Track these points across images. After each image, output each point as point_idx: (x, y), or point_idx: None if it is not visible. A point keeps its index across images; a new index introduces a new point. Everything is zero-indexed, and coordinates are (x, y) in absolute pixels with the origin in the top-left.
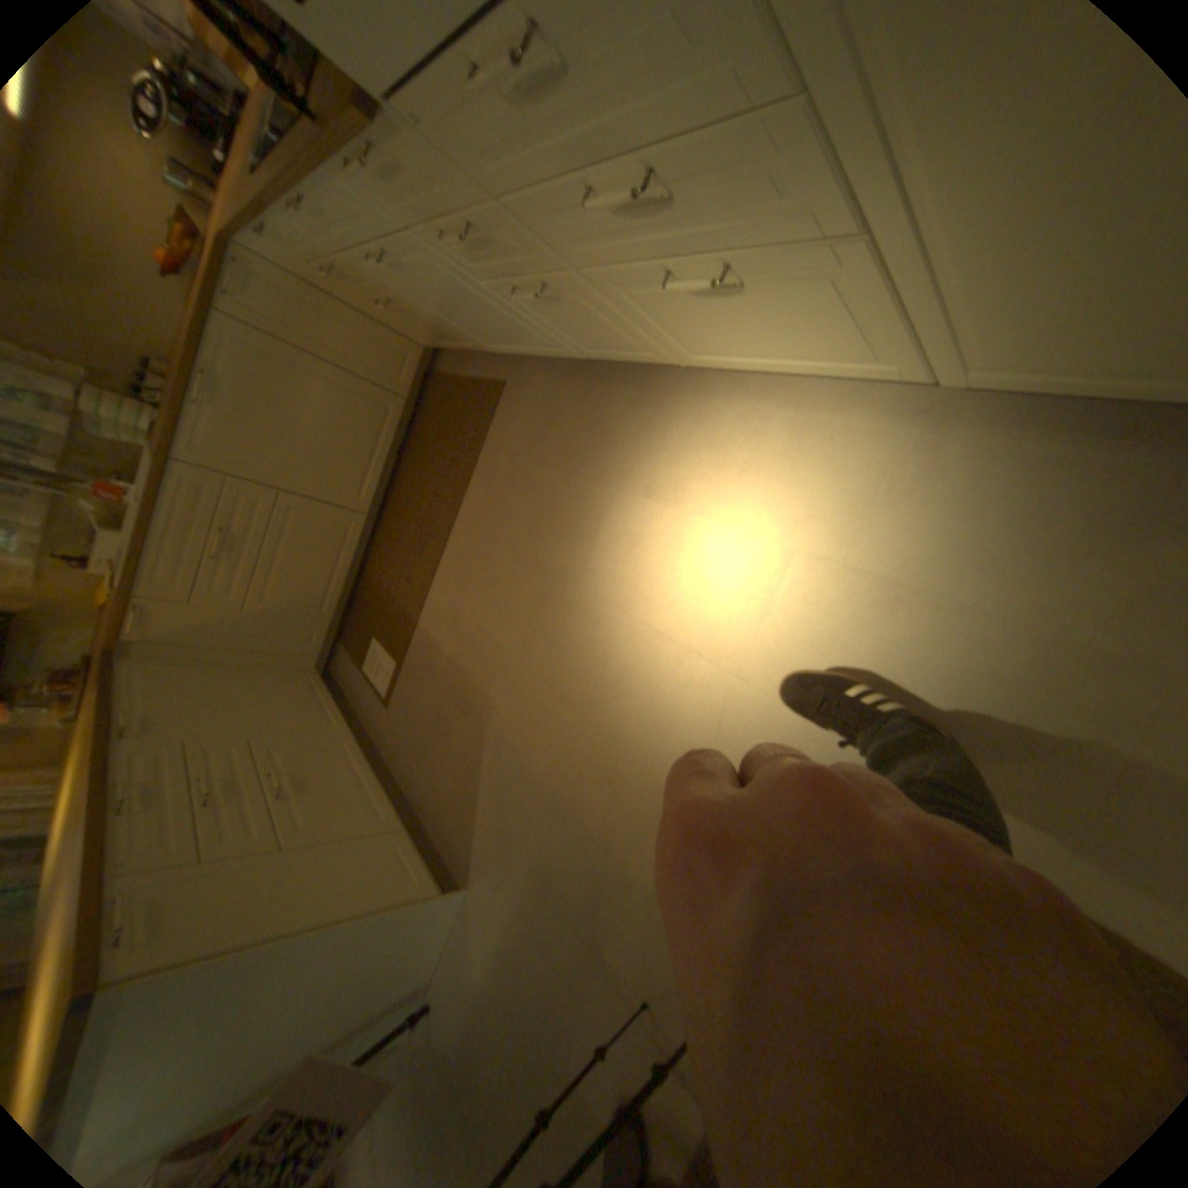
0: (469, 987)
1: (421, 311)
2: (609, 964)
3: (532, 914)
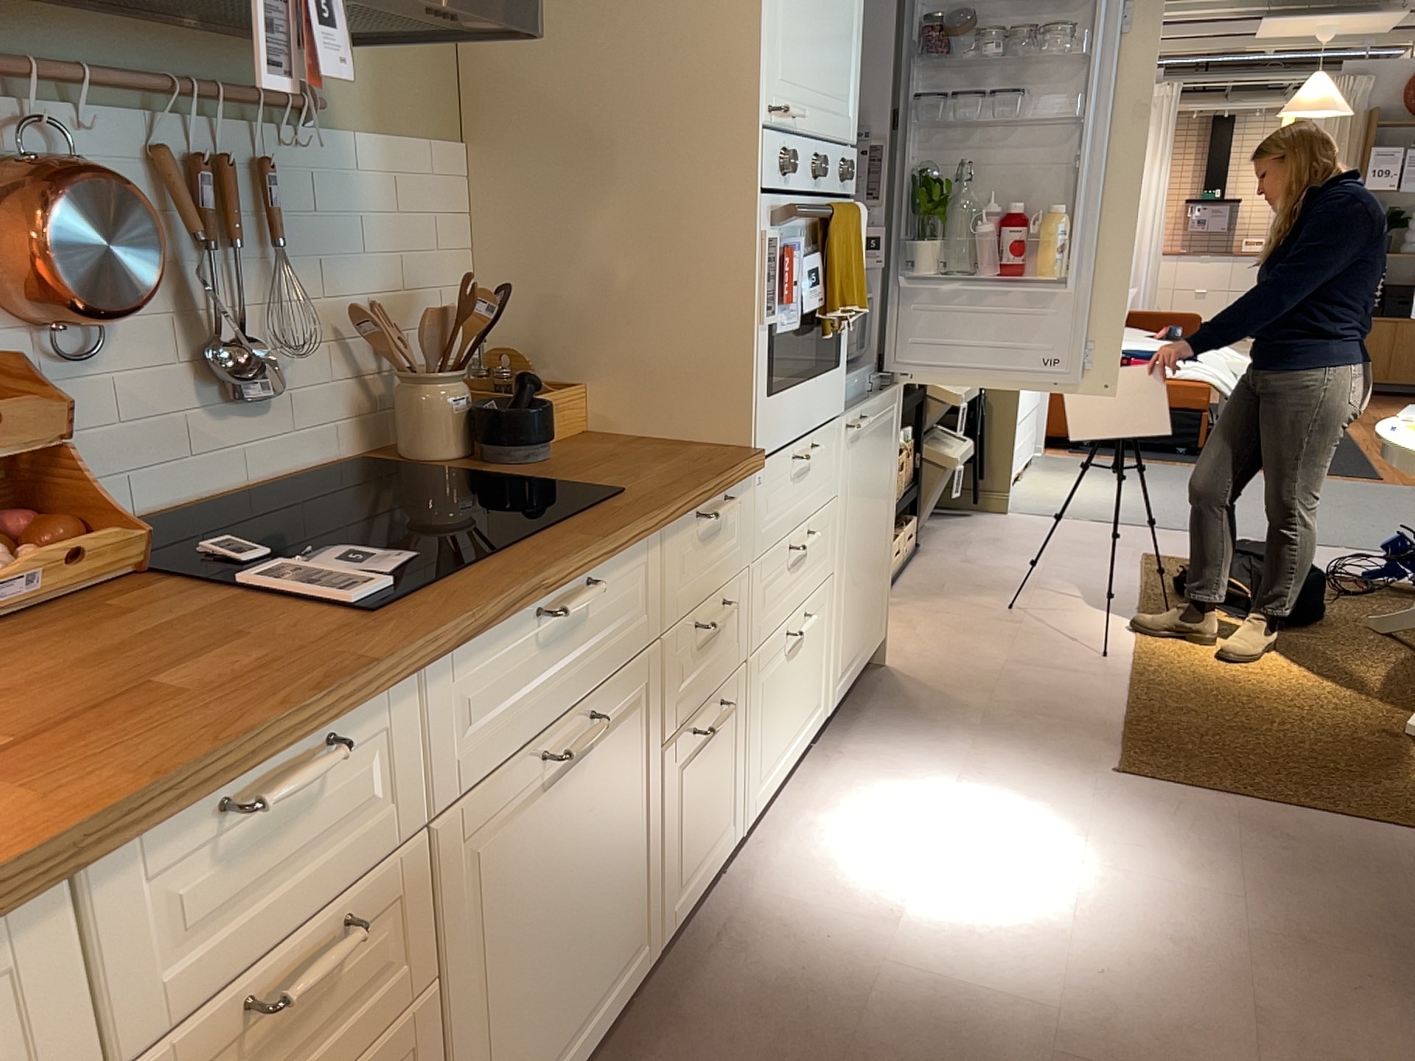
0: None
1: None
2: None
3: None
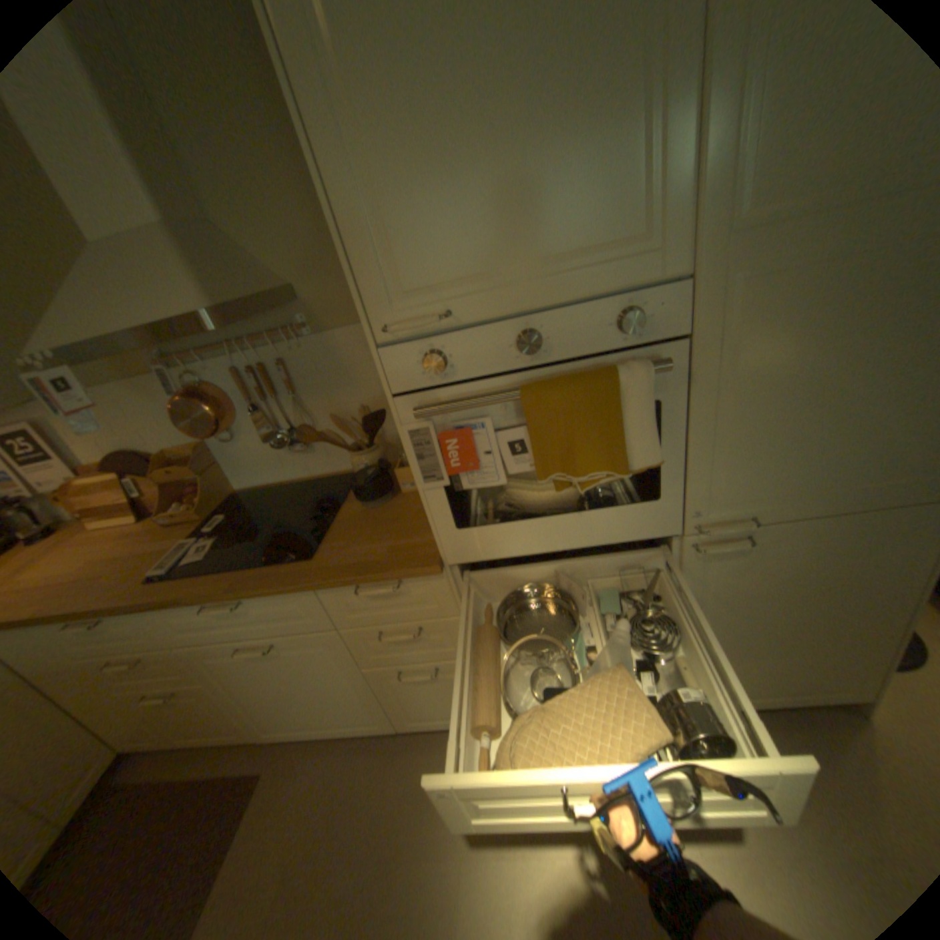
0: None
1: (205, 705)
2: None
3: None
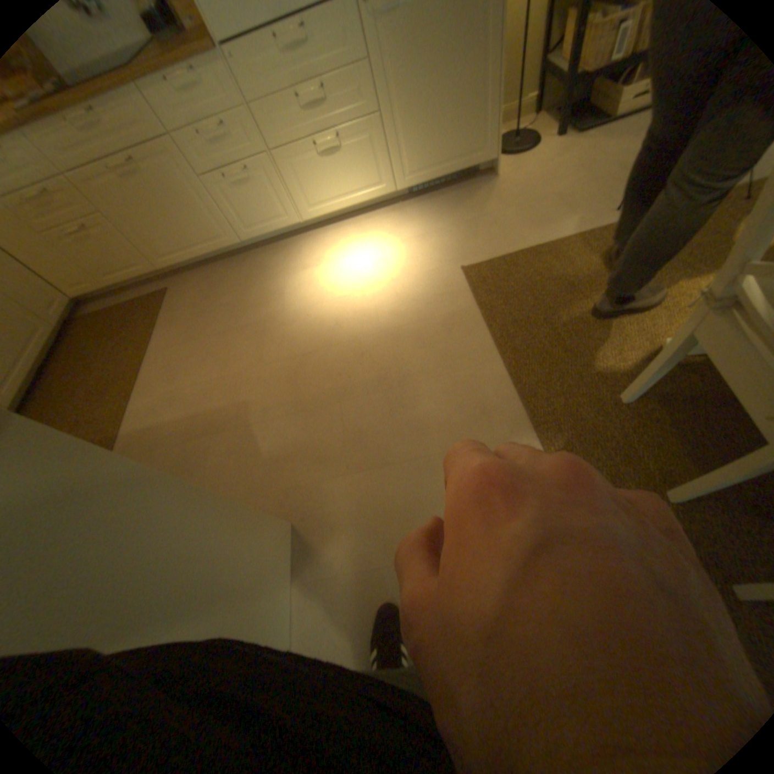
0: (339, 591)
1: (109, 235)
2: (428, 417)
3: (361, 463)
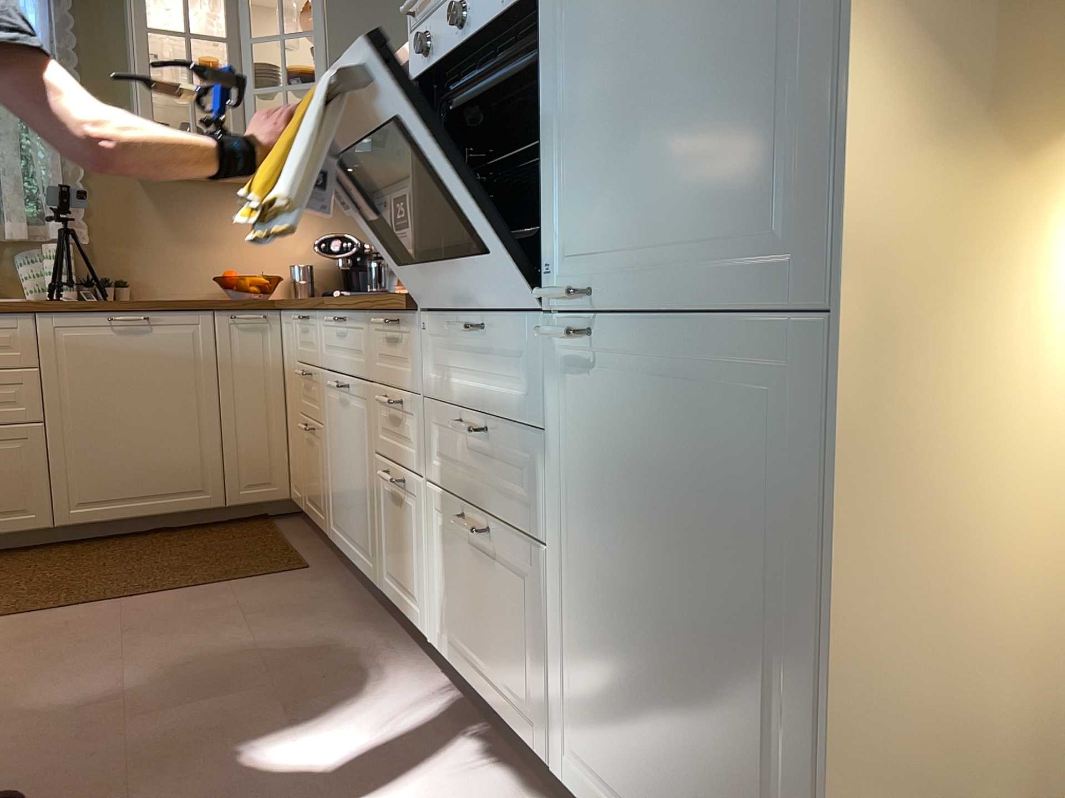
0: None
1: (321, 457)
2: None
3: None
